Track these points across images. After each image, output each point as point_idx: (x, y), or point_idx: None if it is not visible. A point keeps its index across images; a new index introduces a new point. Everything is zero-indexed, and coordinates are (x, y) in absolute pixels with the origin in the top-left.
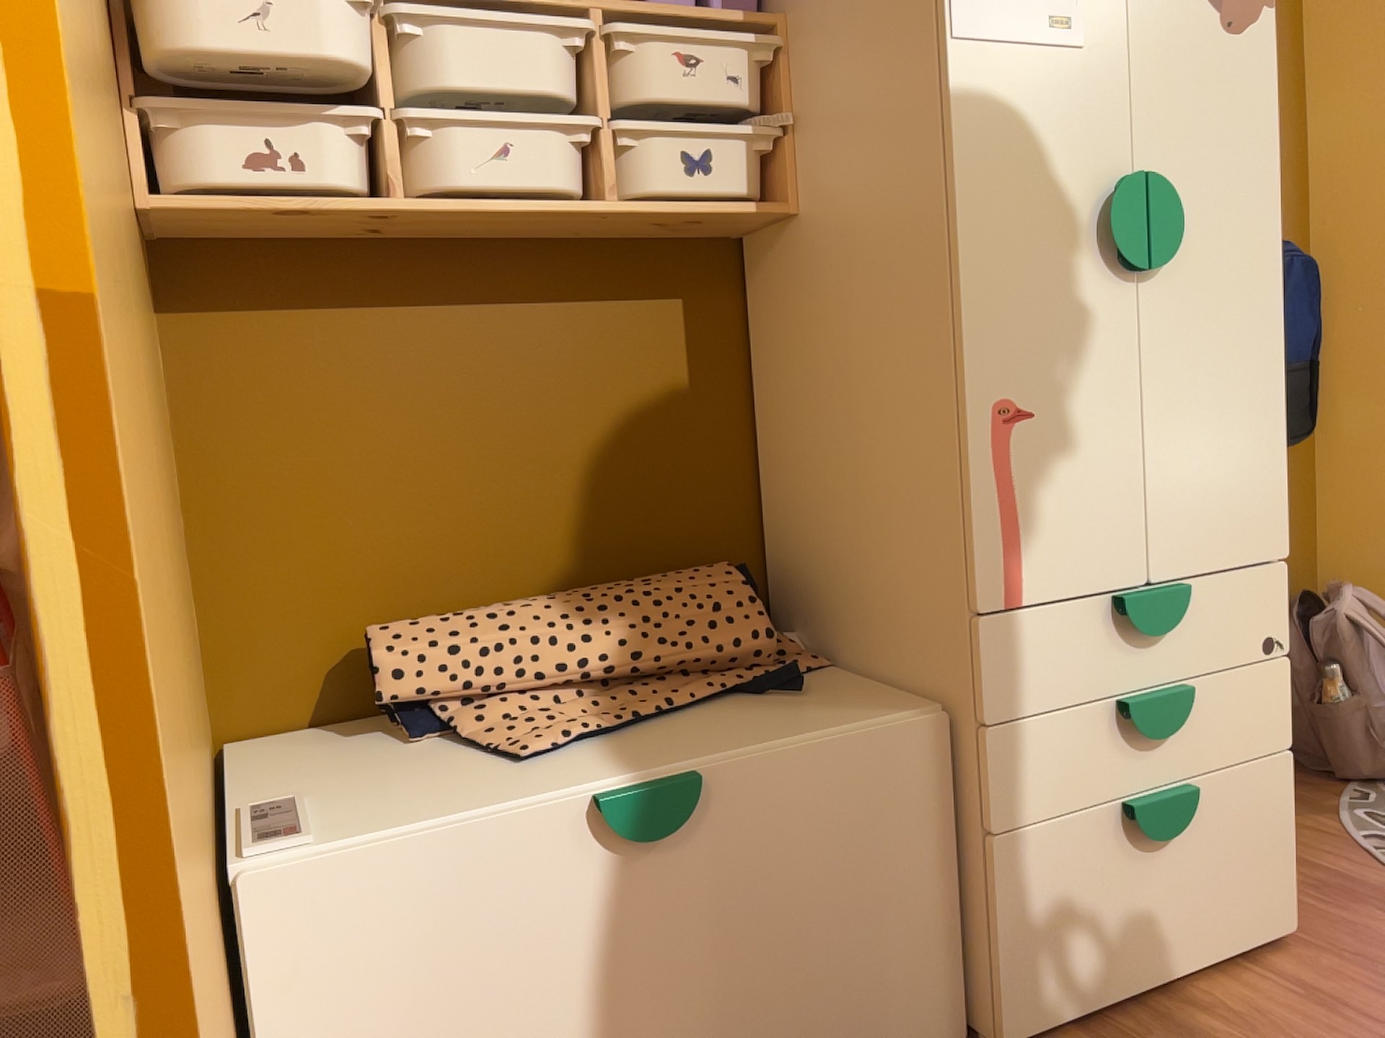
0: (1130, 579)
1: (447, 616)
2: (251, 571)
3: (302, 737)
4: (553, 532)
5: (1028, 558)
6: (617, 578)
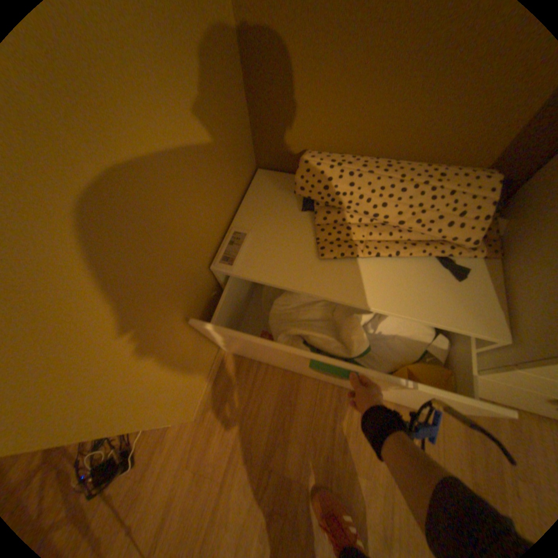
0: None
1: (334, 162)
2: (268, 103)
3: (278, 178)
4: (415, 120)
5: None
6: (436, 153)
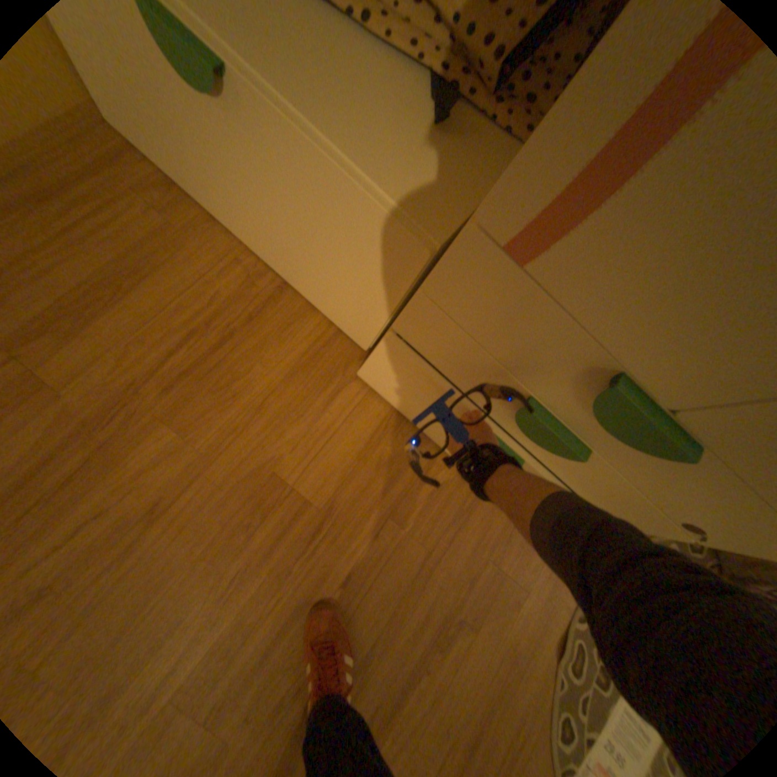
0: (659, 384)
1: None
2: None
3: None
4: None
5: (581, 233)
6: None
